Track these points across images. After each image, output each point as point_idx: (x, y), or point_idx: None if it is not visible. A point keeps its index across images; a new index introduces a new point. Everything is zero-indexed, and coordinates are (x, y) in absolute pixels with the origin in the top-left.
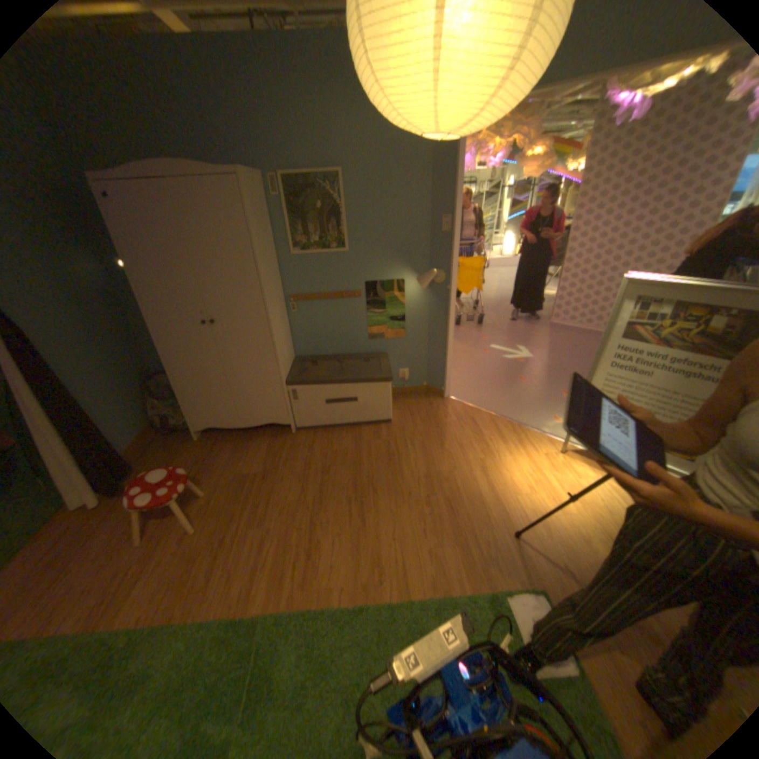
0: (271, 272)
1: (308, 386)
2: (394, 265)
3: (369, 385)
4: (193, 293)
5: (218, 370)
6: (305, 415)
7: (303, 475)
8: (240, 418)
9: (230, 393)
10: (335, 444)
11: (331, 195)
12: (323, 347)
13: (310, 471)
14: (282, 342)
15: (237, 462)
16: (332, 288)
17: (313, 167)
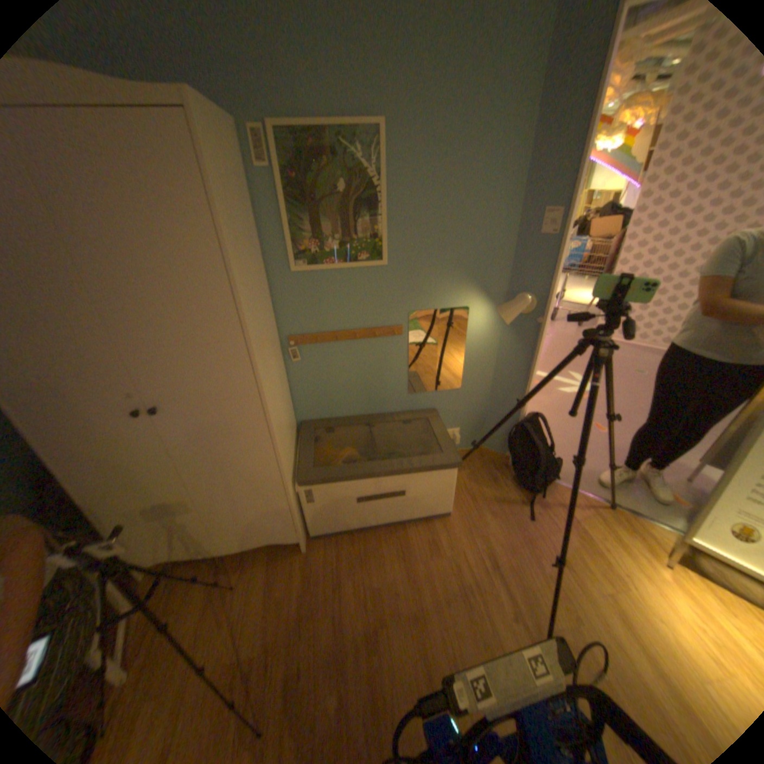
0: (264, 309)
1: (330, 487)
2: (457, 288)
3: (424, 478)
4: (112, 364)
5: (175, 483)
6: (322, 524)
7: (337, 656)
8: (217, 541)
9: (199, 513)
10: (375, 574)
11: (367, 171)
12: (341, 408)
13: (345, 644)
14: (285, 420)
15: (216, 629)
16: (360, 325)
17: (337, 118)
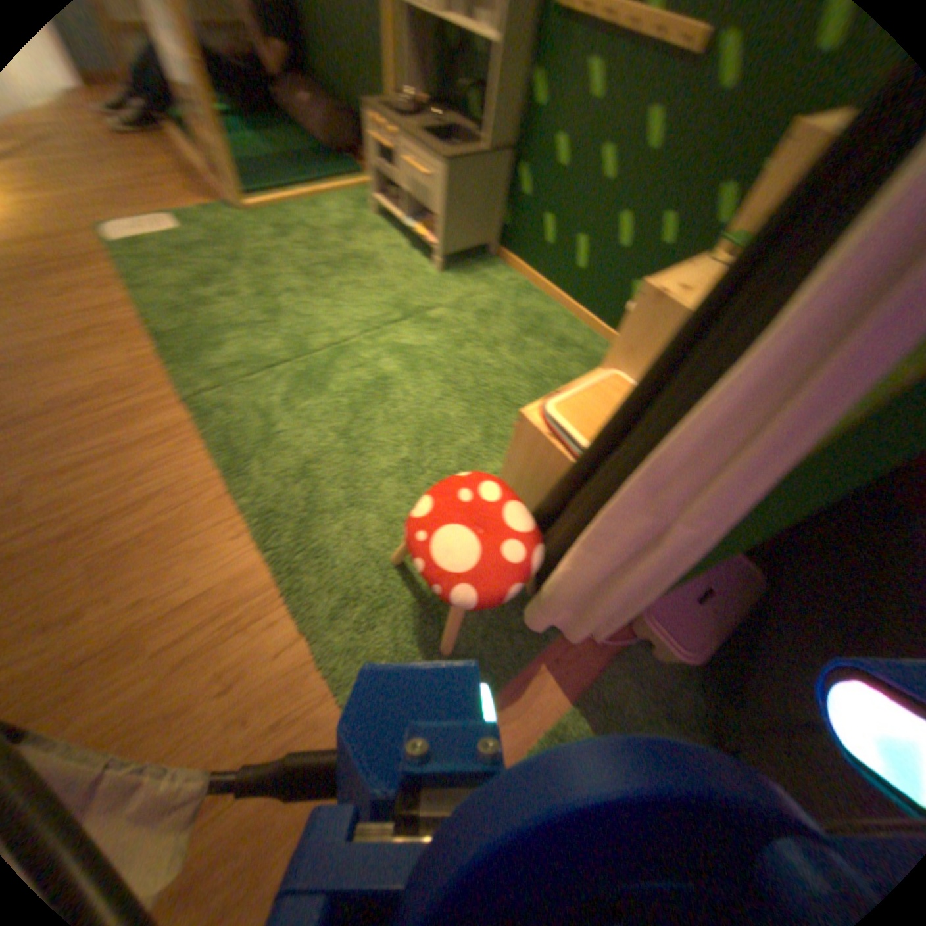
0: None
1: None
2: None
3: None
4: None
5: None
6: None
7: None
8: None
9: None
10: None
11: None
12: None
13: None
14: None
15: None
16: None
17: None
